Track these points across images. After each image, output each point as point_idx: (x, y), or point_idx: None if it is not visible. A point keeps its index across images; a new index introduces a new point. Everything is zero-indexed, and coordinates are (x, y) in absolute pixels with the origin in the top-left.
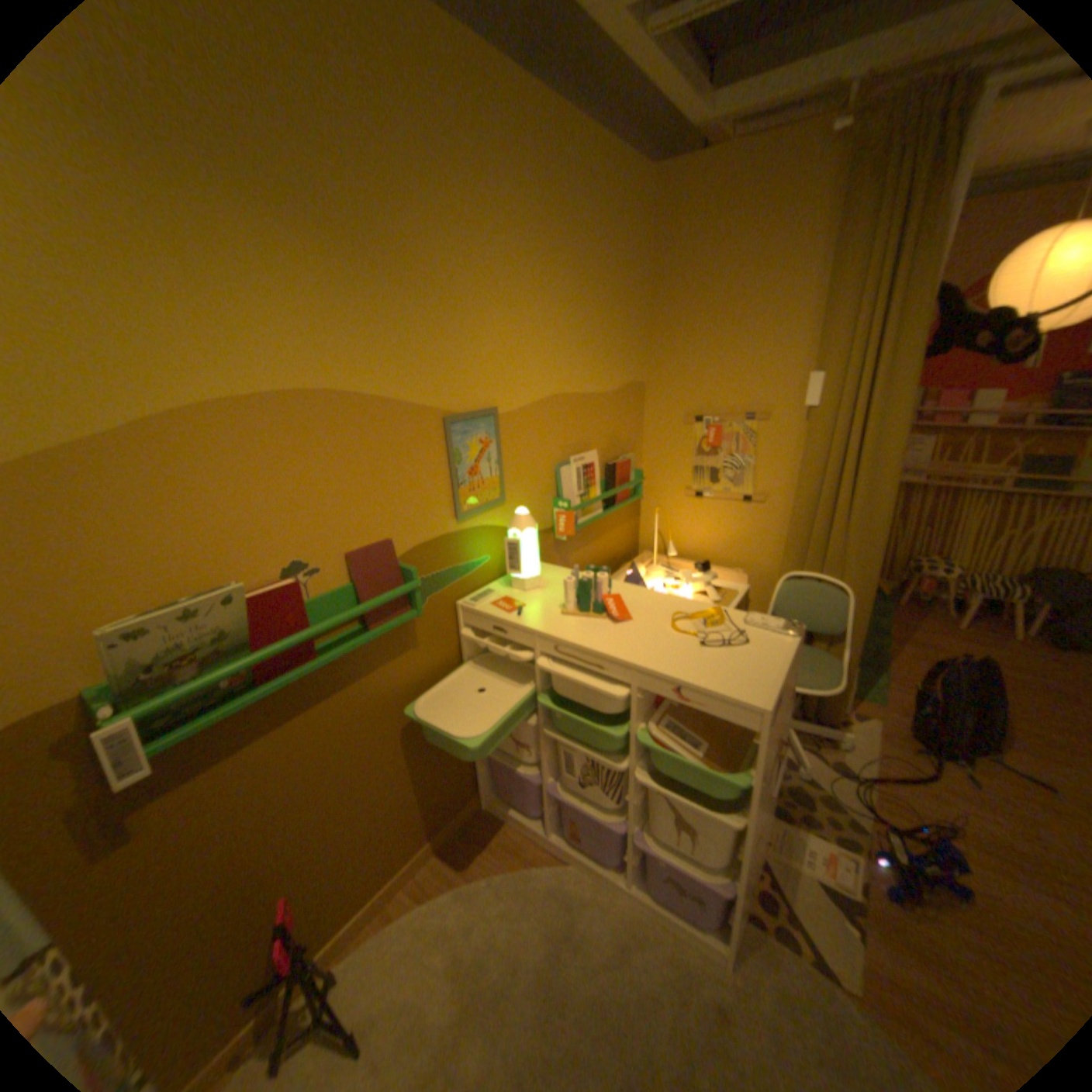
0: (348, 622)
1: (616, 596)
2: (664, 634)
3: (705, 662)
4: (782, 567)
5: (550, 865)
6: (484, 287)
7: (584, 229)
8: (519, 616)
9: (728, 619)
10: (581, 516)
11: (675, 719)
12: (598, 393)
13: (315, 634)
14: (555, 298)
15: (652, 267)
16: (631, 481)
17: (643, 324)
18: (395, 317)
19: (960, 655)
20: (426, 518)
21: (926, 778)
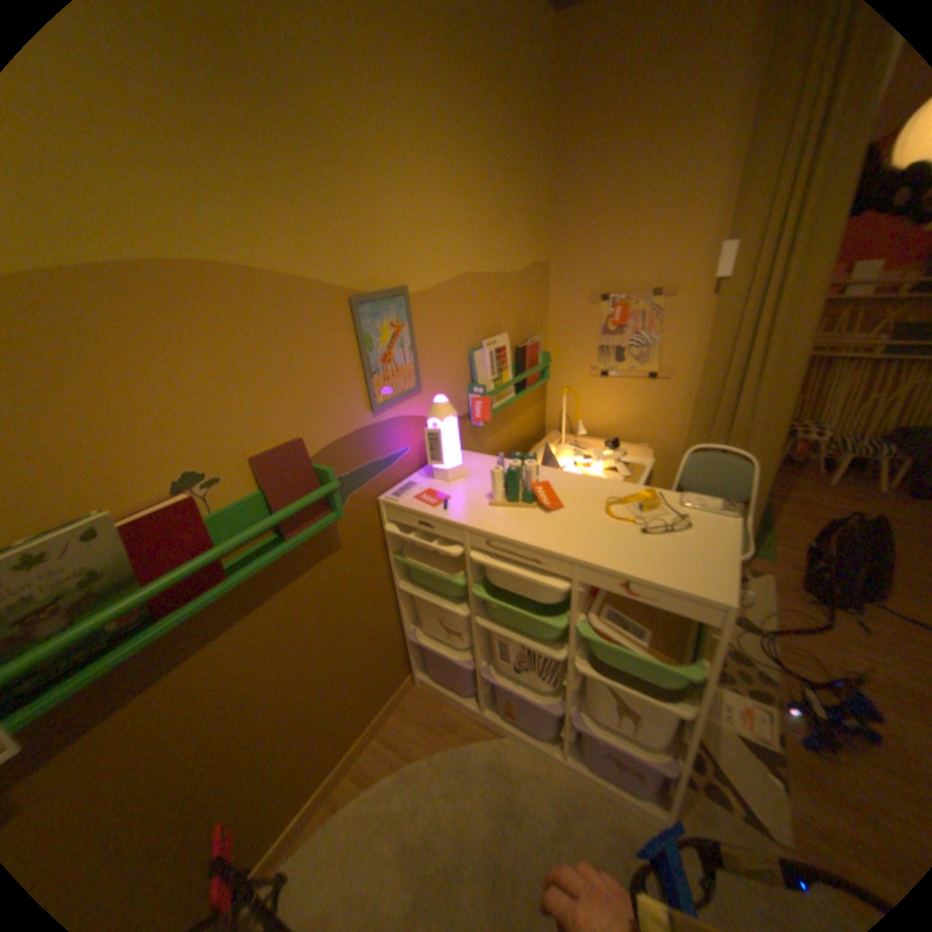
0: (261, 533)
1: (545, 483)
2: (601, 522)
3: (651, 552)
4: (687, 439)
5: (486, 738)
6: (385, 140)
7: (489, 82)
8: (446, 509)
9: (663, 501)
10: (496, 401)
11: (615, 607)
12: (507, 273)
13: (220, 555)
14: (462, 162)
15: (555, 135)
16: (539, 363)
17: (548, 199)
18: (280, 168)
19: (834, 509)
20: (339, 411)
21: (821, 626)
